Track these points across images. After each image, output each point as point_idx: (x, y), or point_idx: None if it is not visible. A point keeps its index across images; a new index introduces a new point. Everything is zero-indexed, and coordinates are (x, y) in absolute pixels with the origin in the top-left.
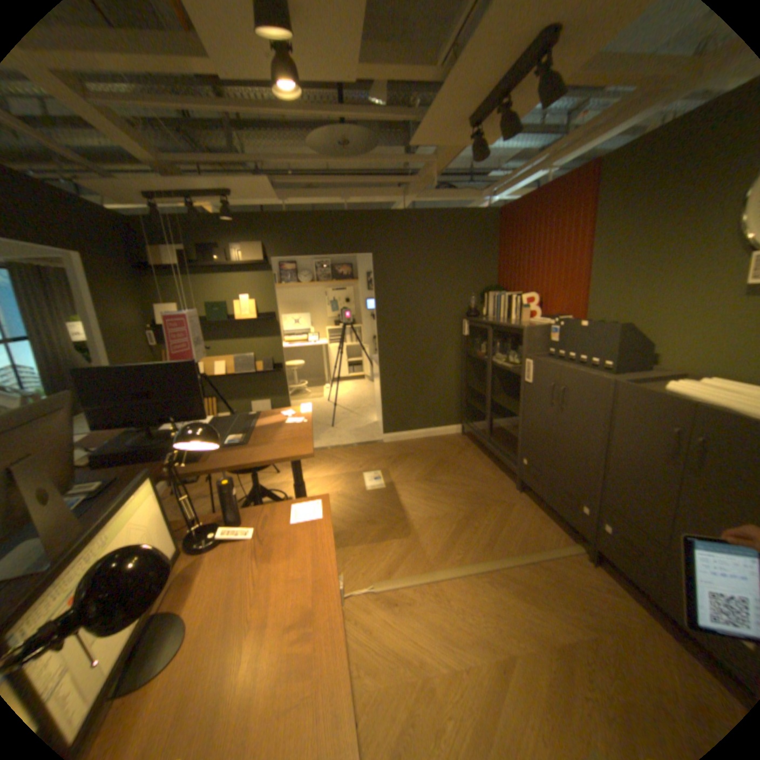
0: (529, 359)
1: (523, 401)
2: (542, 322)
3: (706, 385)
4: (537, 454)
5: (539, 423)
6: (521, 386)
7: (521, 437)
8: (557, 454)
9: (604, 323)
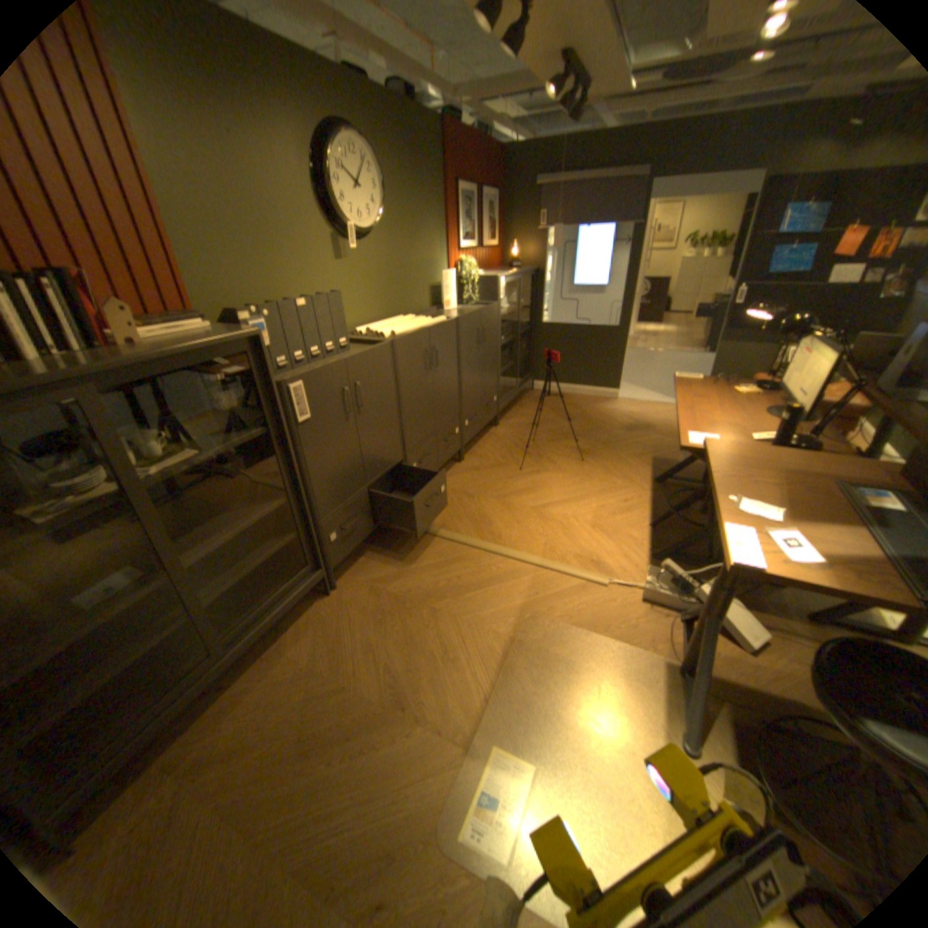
0: (297, 380)
1: (305, 458)
2: (196, 328)
3: (385, 328)
4: (347, 499)
5: (339, 458)
6: (277, 445)
7: (318, 512)
8: (368, 466)
9: (327, 295)
